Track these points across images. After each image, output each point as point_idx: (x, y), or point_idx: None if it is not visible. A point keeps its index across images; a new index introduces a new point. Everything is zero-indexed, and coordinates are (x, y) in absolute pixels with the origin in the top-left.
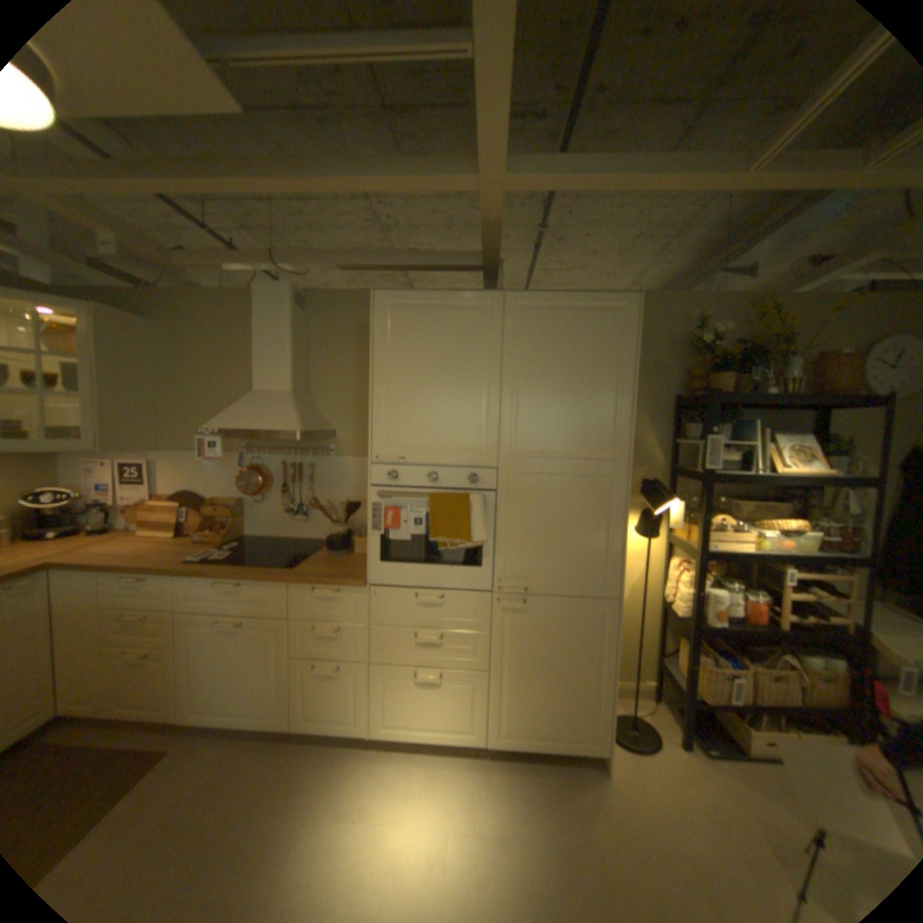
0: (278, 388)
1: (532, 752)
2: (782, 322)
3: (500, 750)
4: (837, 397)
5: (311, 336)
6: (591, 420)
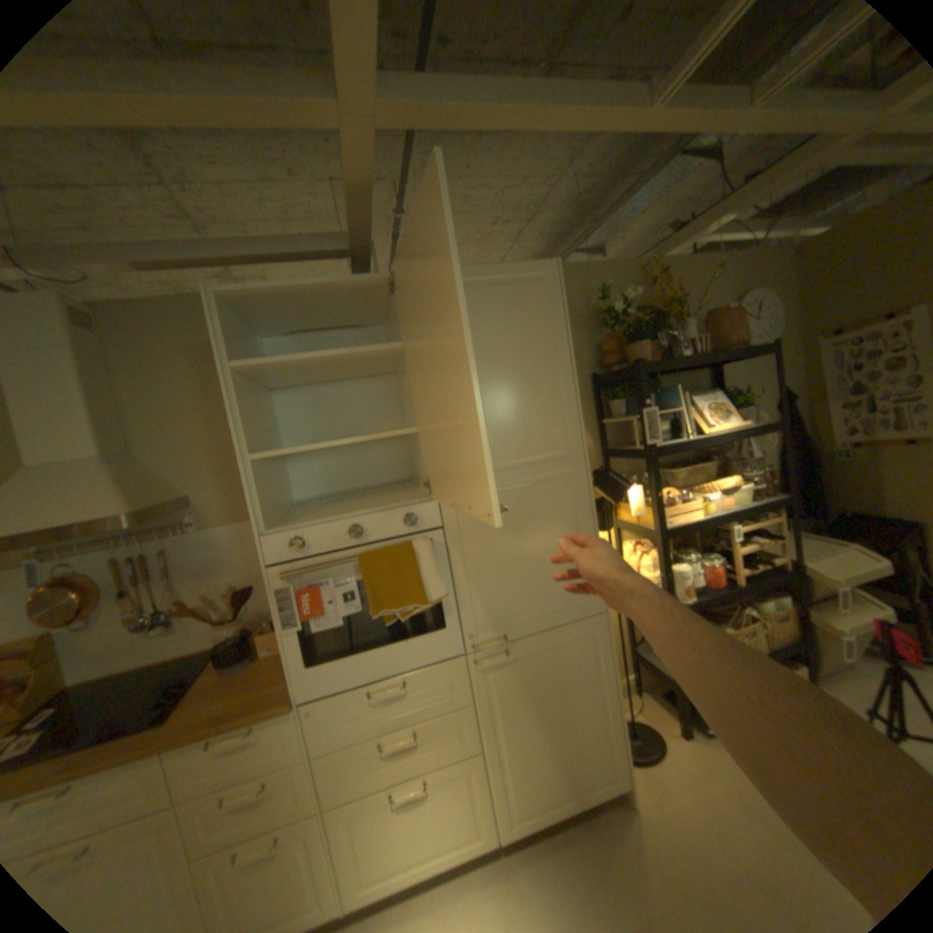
0: (72, 454)
1: (551, 824)
2: (674, 284)
3: (515, 840)
4: (733, 351)
5: (115, 367)
6: (535, 416)
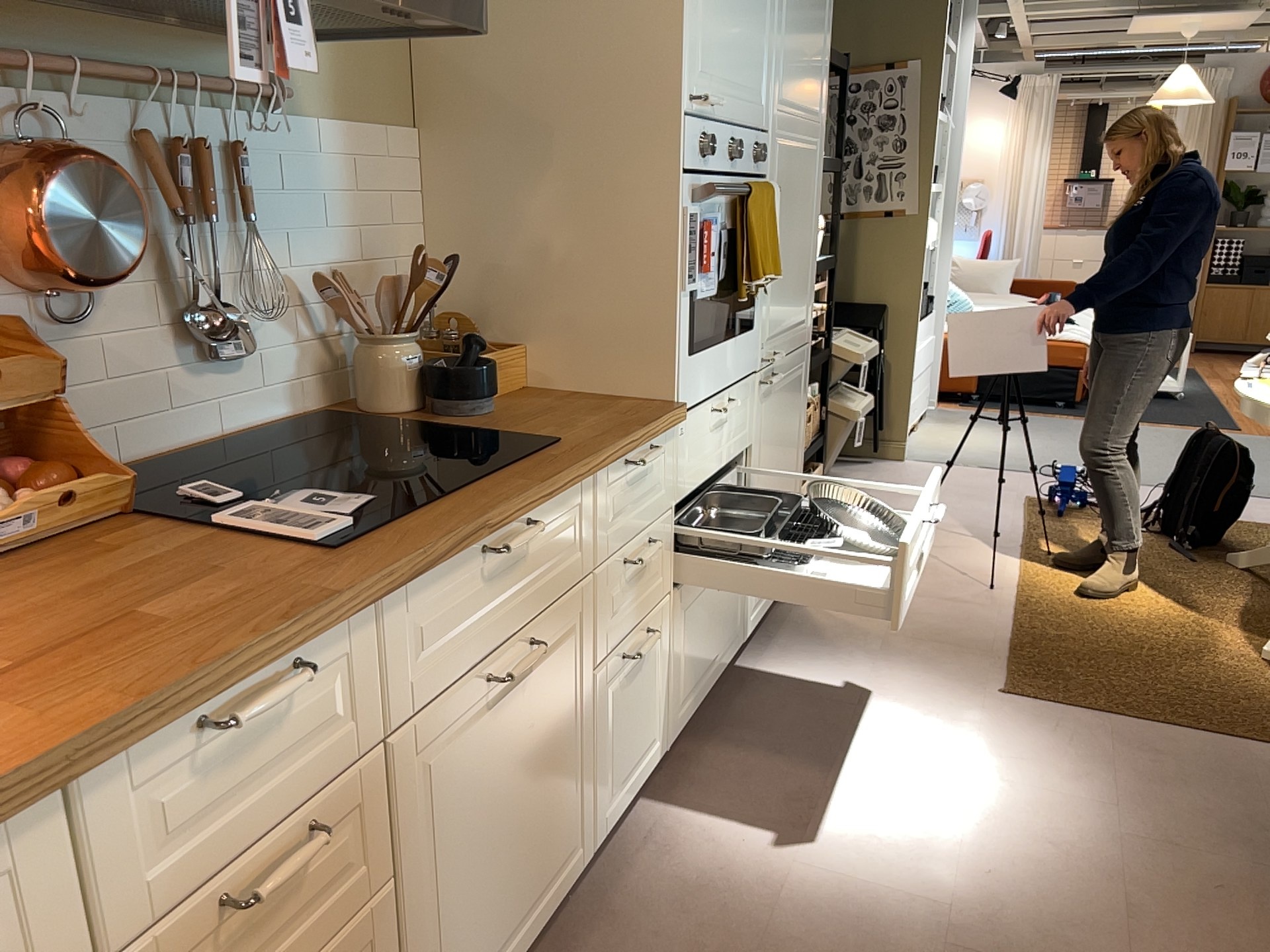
0: None
1: (765, 612)
2: None
3: (750, 633)
4: None
5: None
6: (816, 55)
